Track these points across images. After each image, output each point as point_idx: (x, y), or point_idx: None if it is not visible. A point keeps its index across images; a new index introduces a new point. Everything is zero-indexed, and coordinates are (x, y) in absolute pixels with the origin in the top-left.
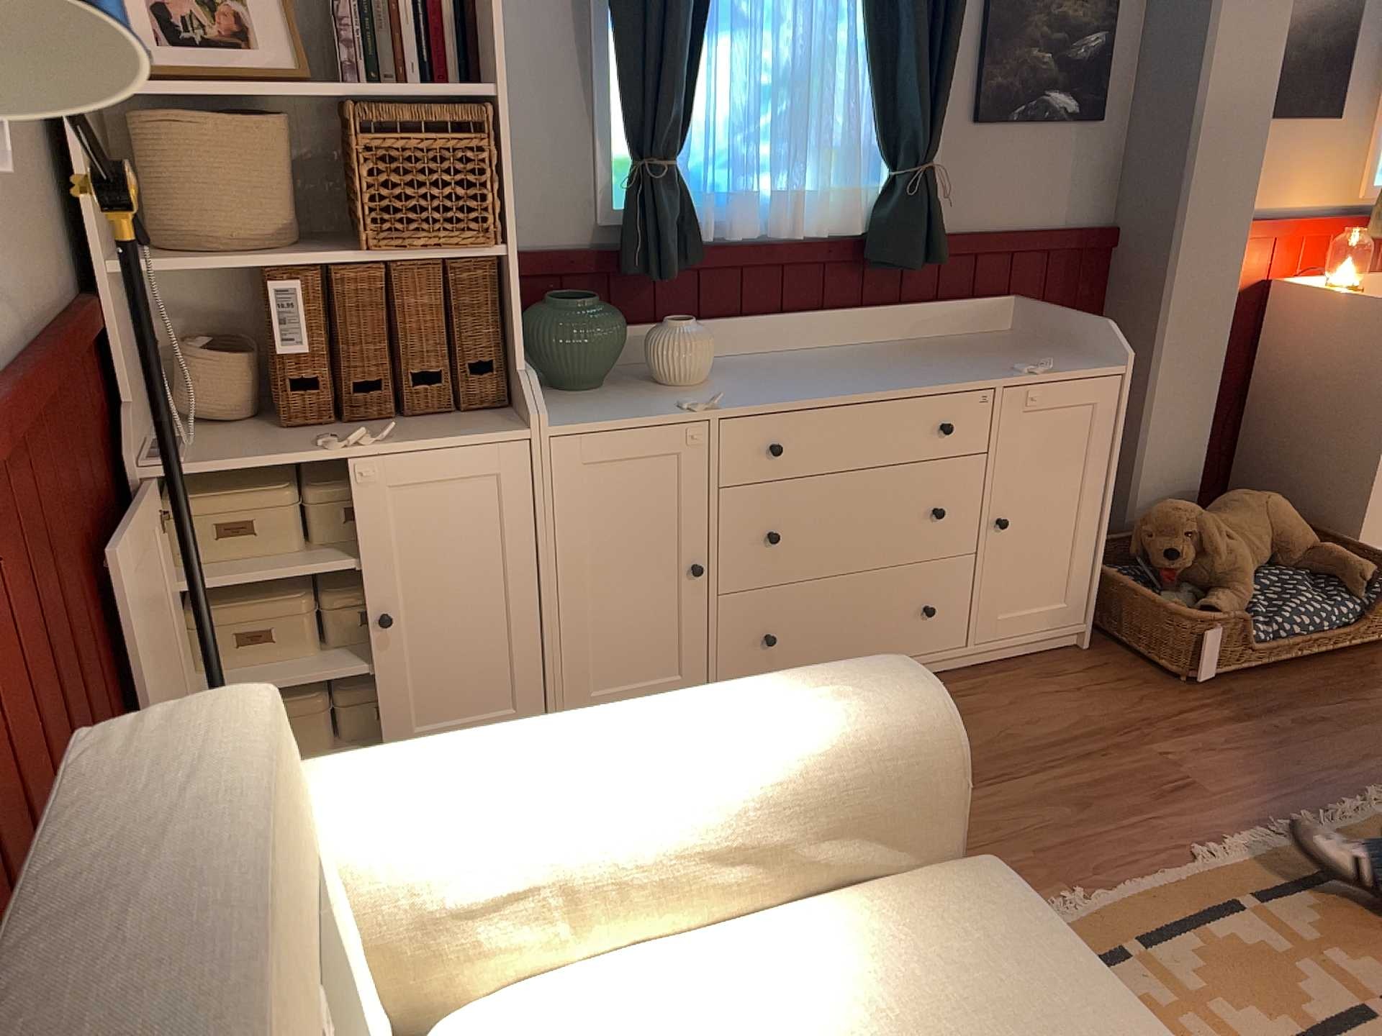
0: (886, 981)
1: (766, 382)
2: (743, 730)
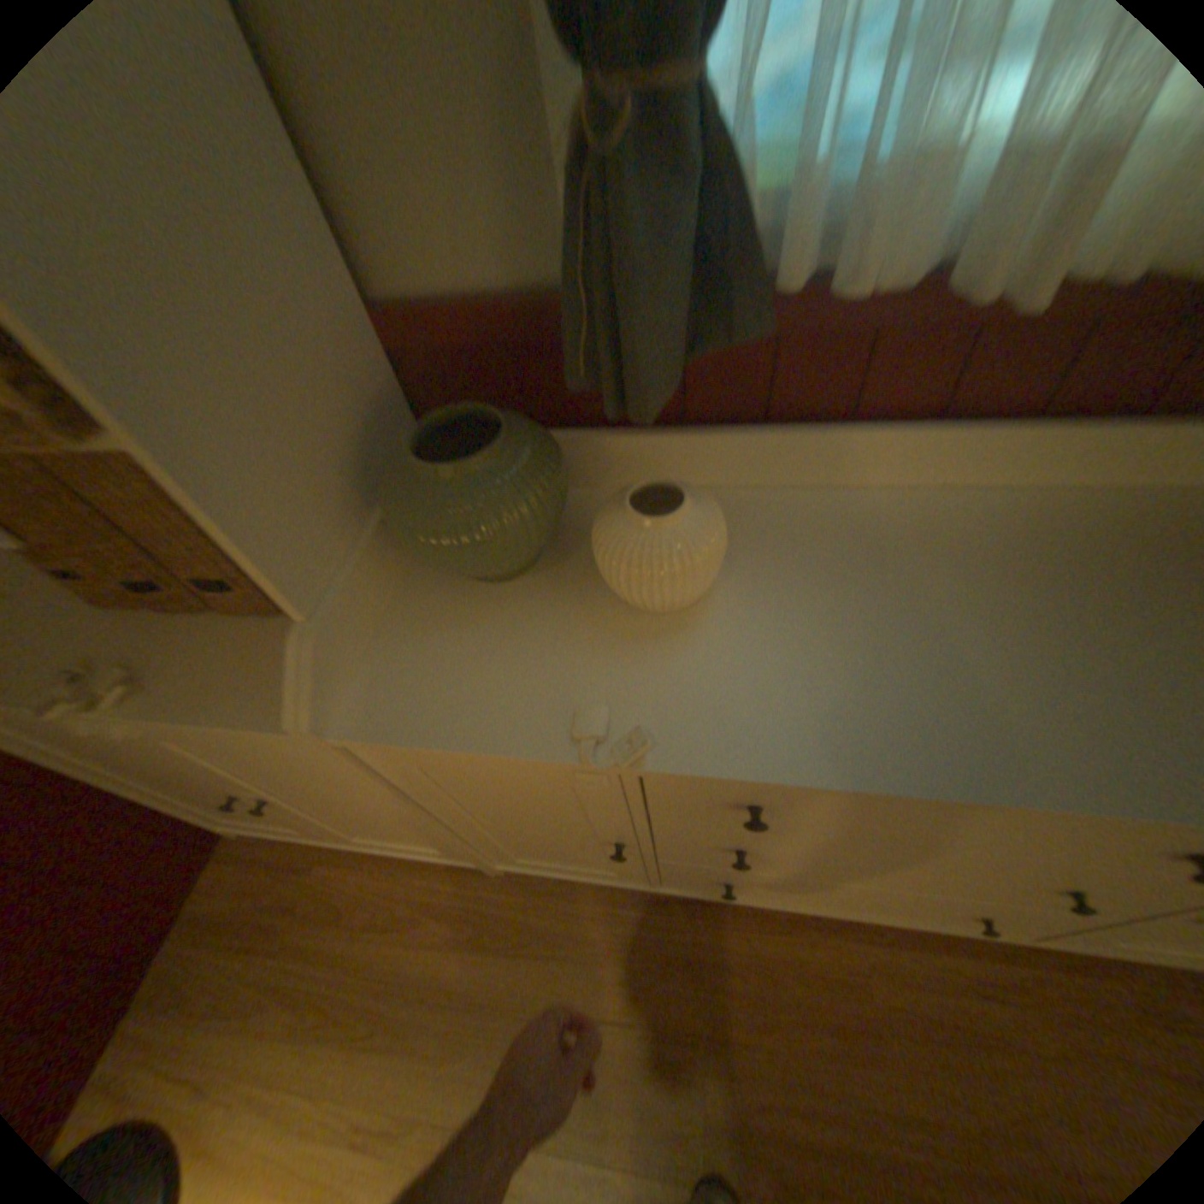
0: None
1: (811, 642)
2: None
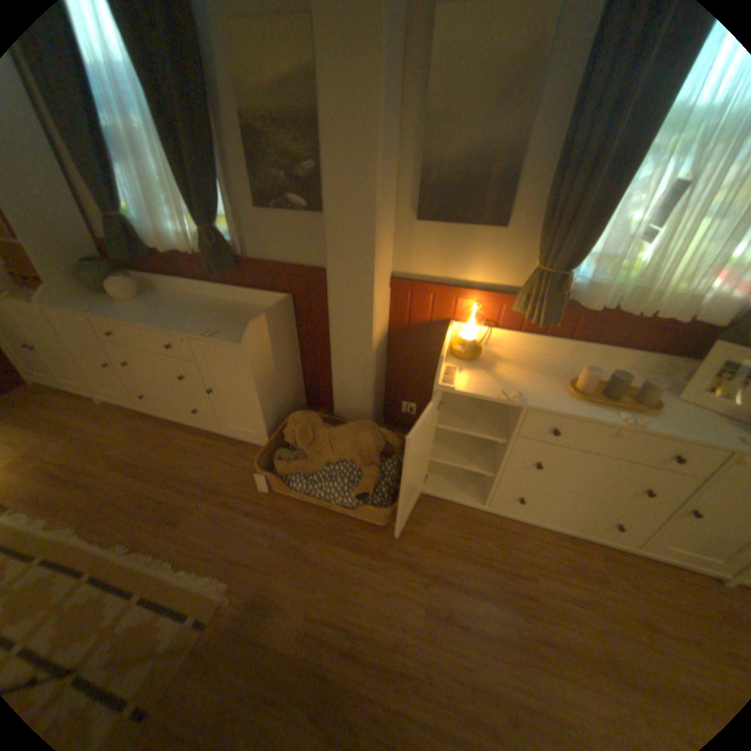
0: None
1: (135, 308)
2: None
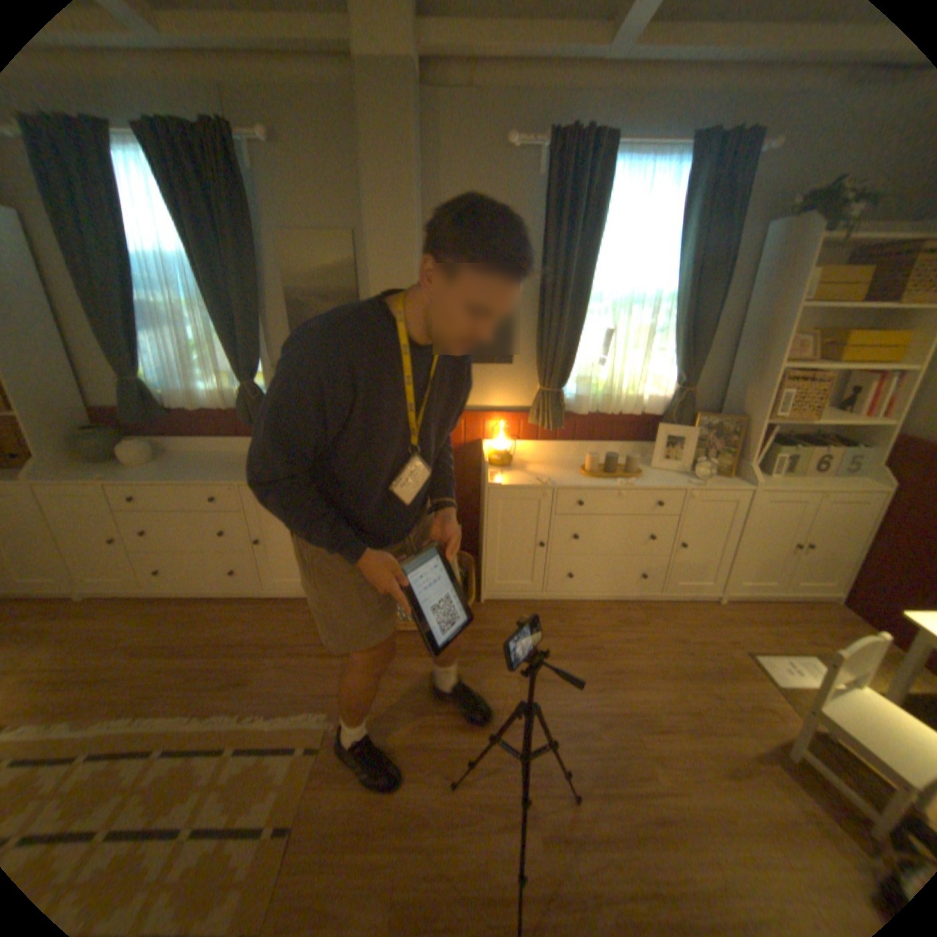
0: None
1: (157, 470)
2: None
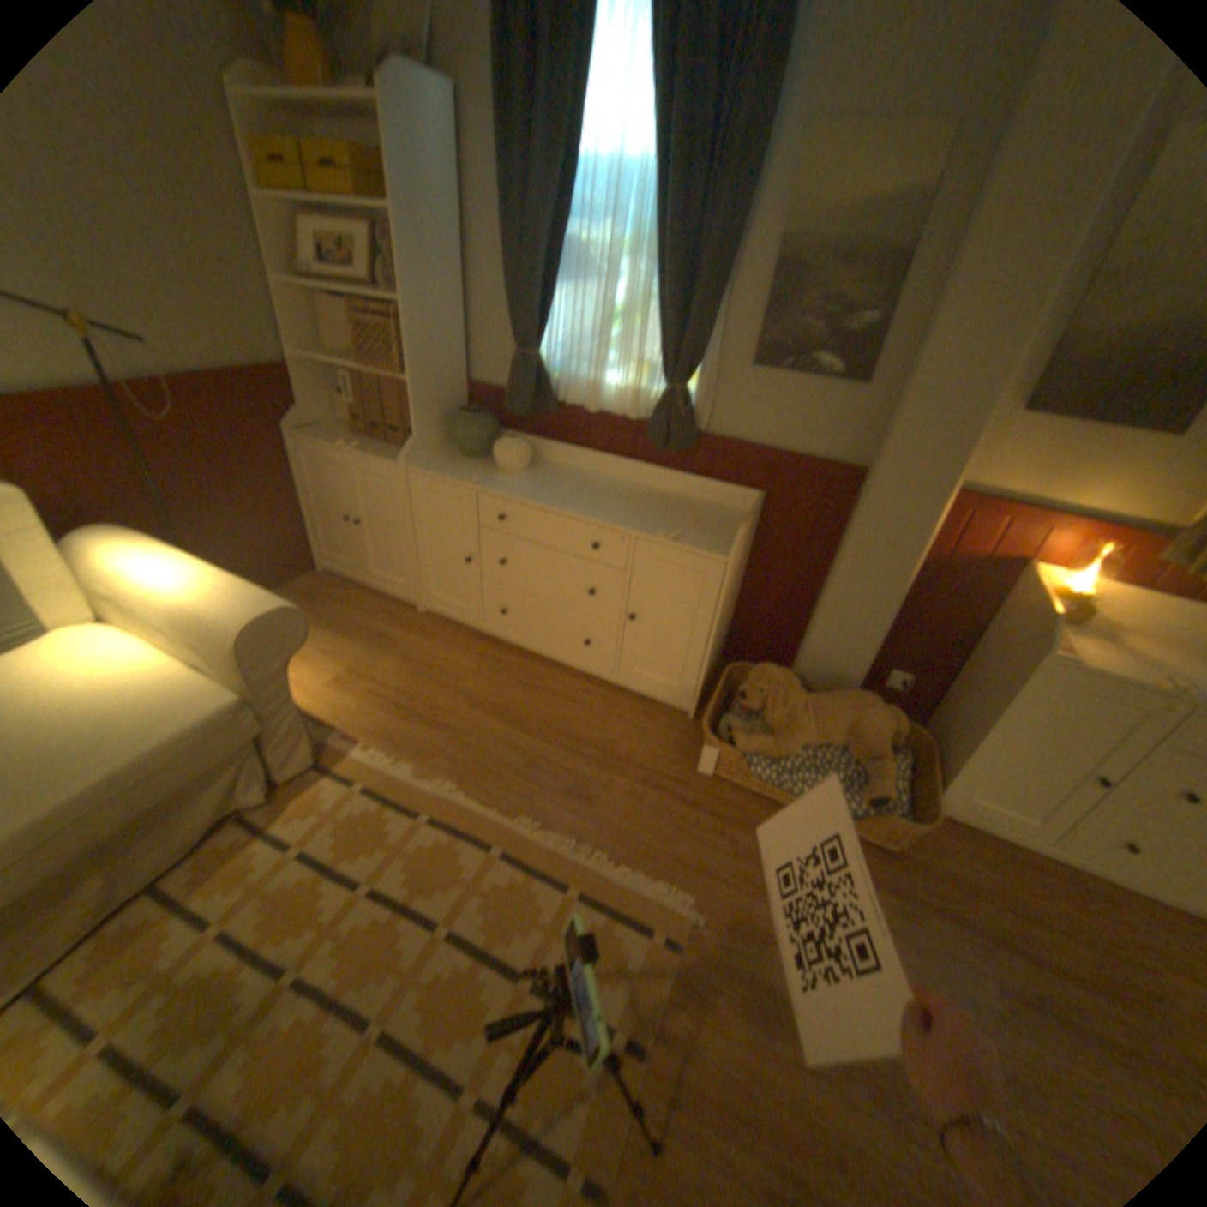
0: (127, 697)
1: (535, 487)
2: (187, 595)
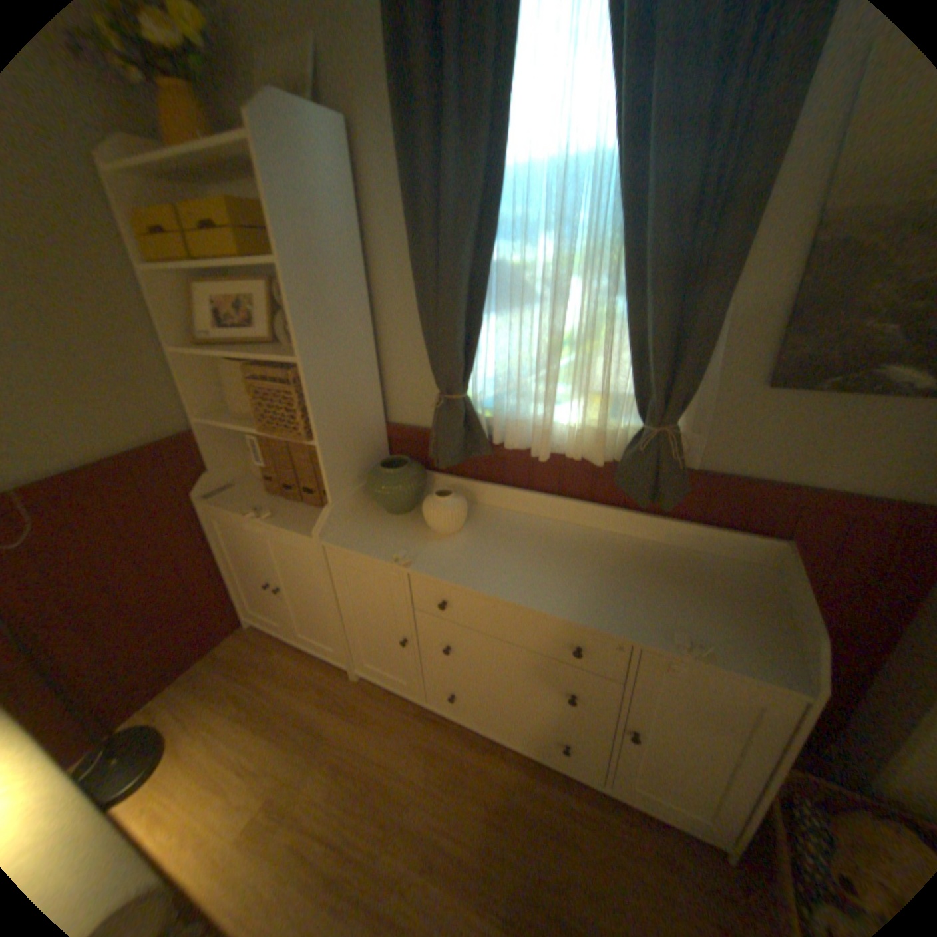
0: None
1: (480, 552)
2: None
